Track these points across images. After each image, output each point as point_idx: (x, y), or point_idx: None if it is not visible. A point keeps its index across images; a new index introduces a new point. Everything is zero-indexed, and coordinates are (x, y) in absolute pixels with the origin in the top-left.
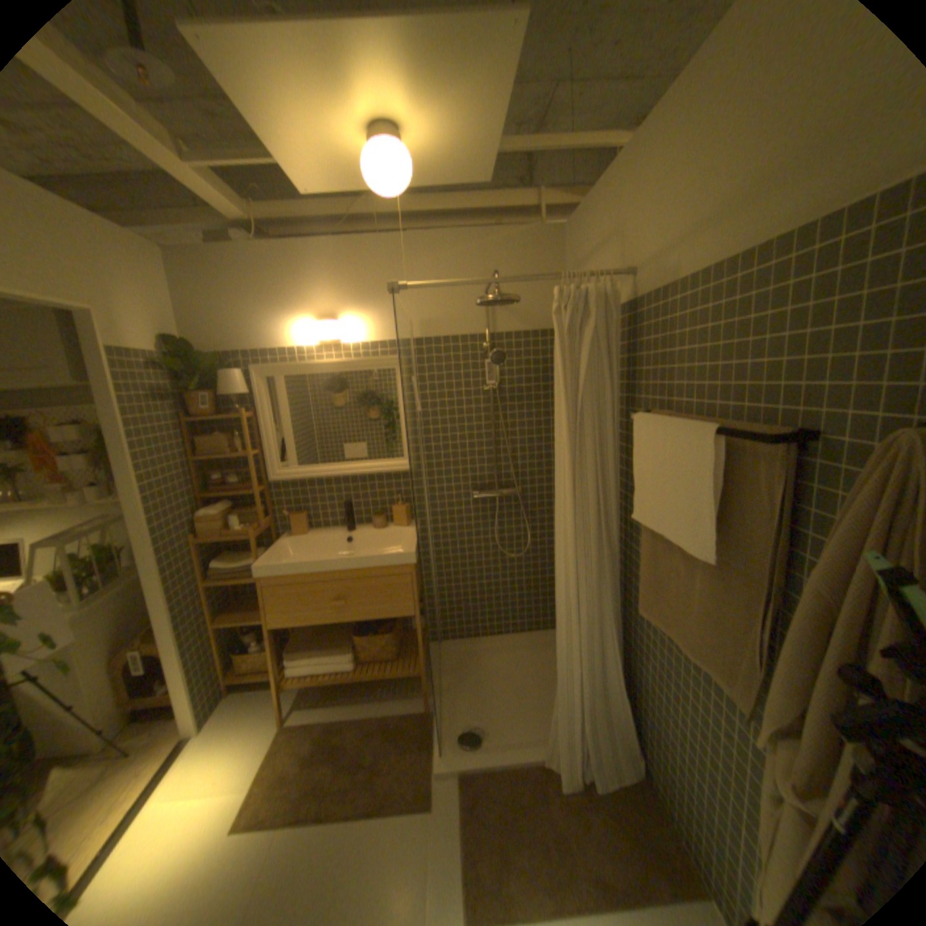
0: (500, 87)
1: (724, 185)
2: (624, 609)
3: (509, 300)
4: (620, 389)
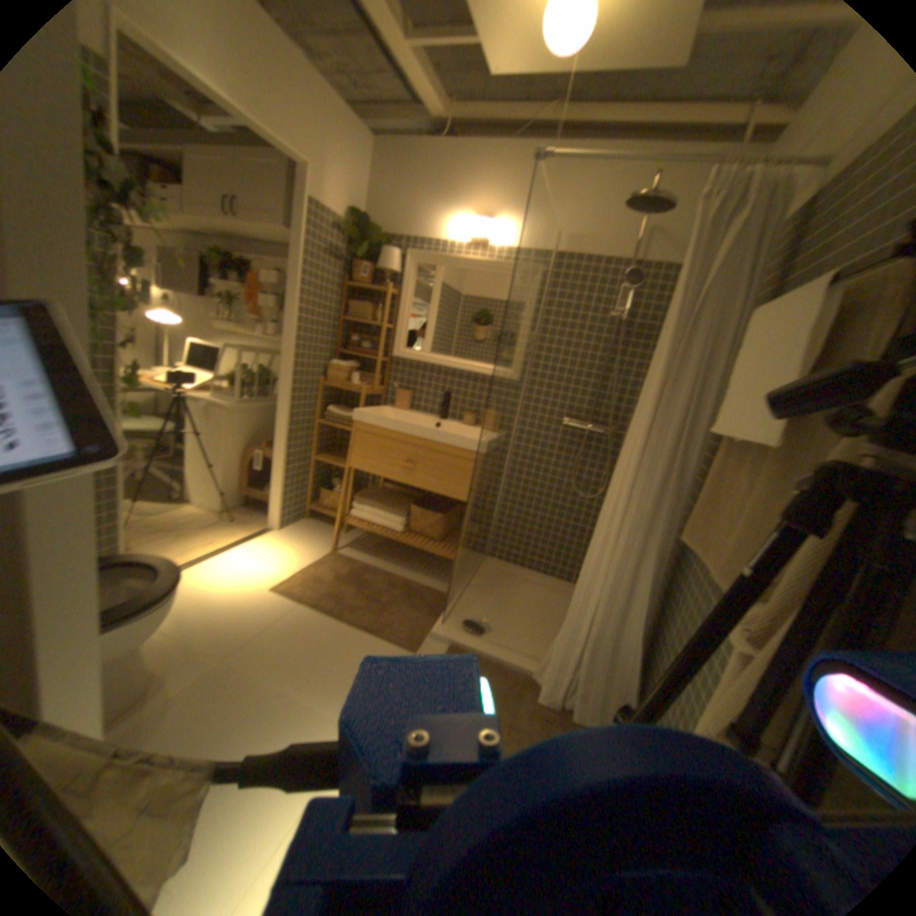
0: None
1: None
2: (677, 567)
3: (664, 194)
4: None
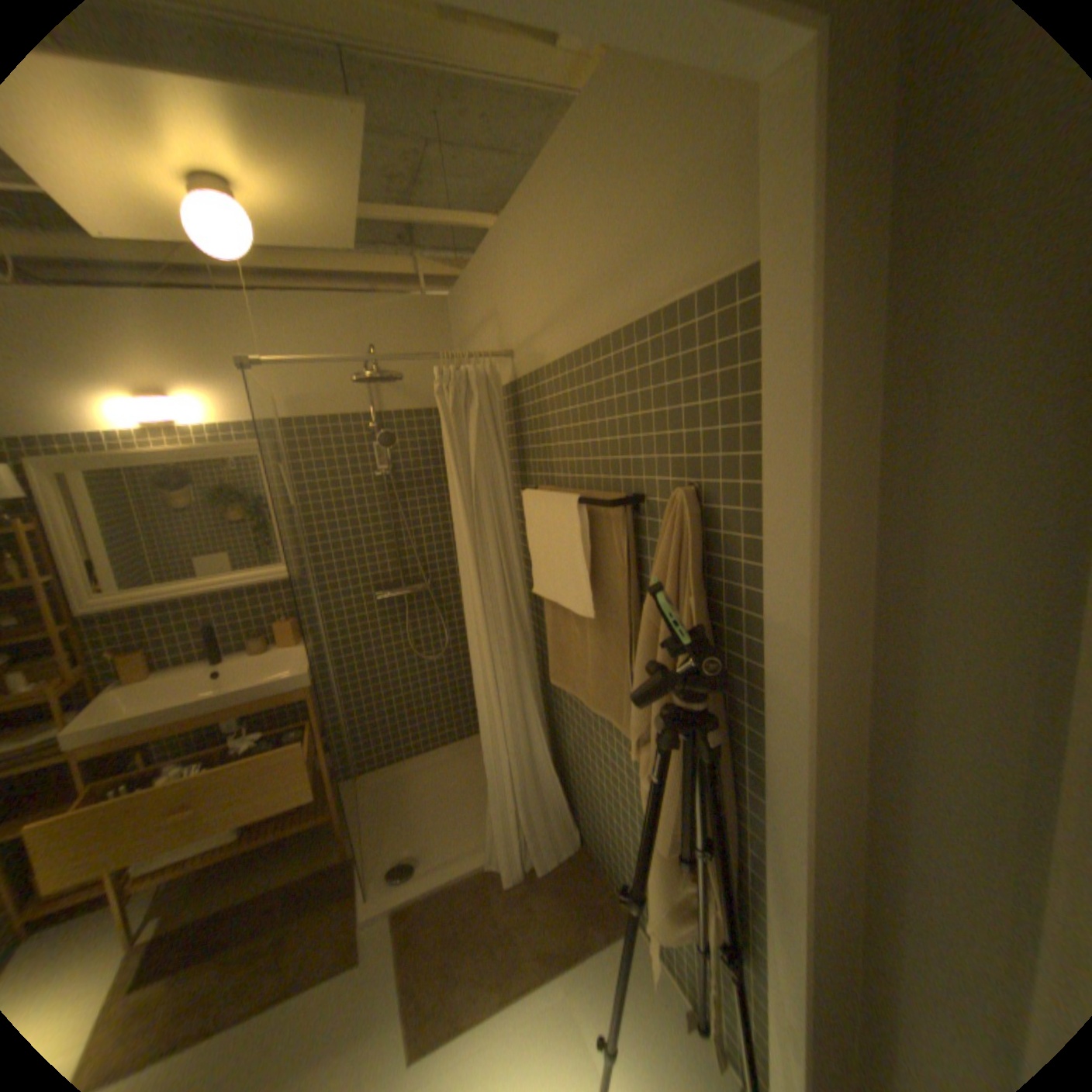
0: (347, 164)
1: (564, 289)
2: (544, 687)
3: (389, 378)
4: (514, 469)
